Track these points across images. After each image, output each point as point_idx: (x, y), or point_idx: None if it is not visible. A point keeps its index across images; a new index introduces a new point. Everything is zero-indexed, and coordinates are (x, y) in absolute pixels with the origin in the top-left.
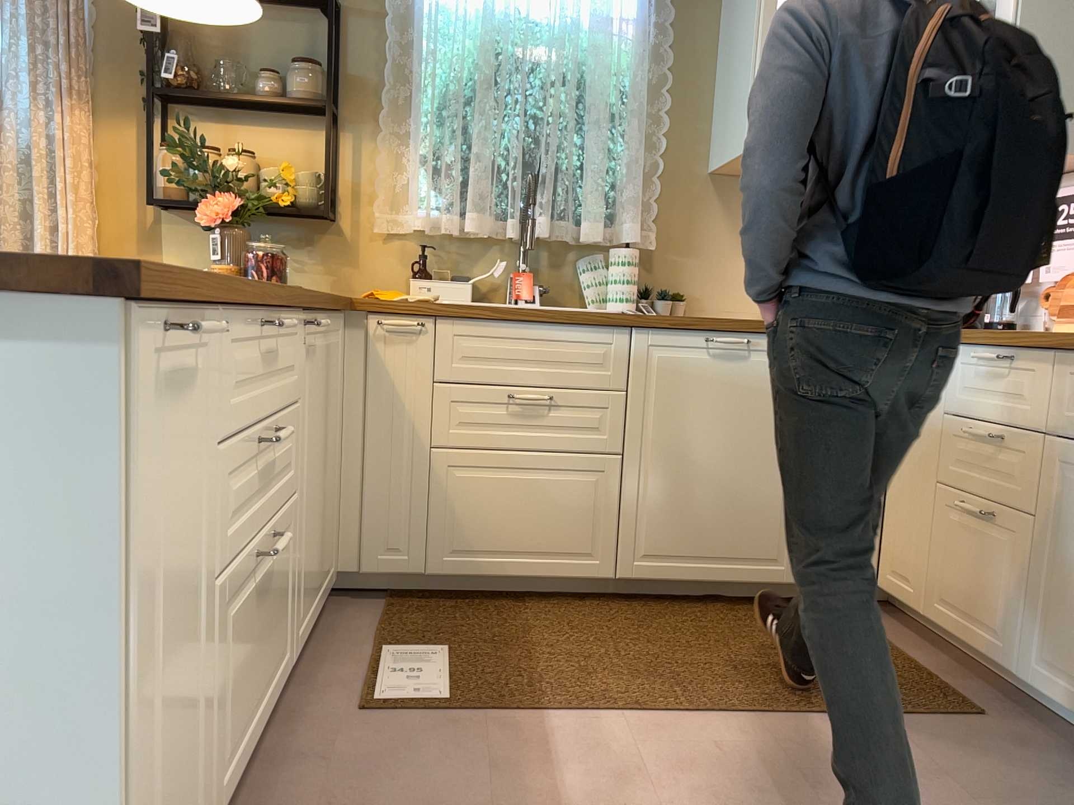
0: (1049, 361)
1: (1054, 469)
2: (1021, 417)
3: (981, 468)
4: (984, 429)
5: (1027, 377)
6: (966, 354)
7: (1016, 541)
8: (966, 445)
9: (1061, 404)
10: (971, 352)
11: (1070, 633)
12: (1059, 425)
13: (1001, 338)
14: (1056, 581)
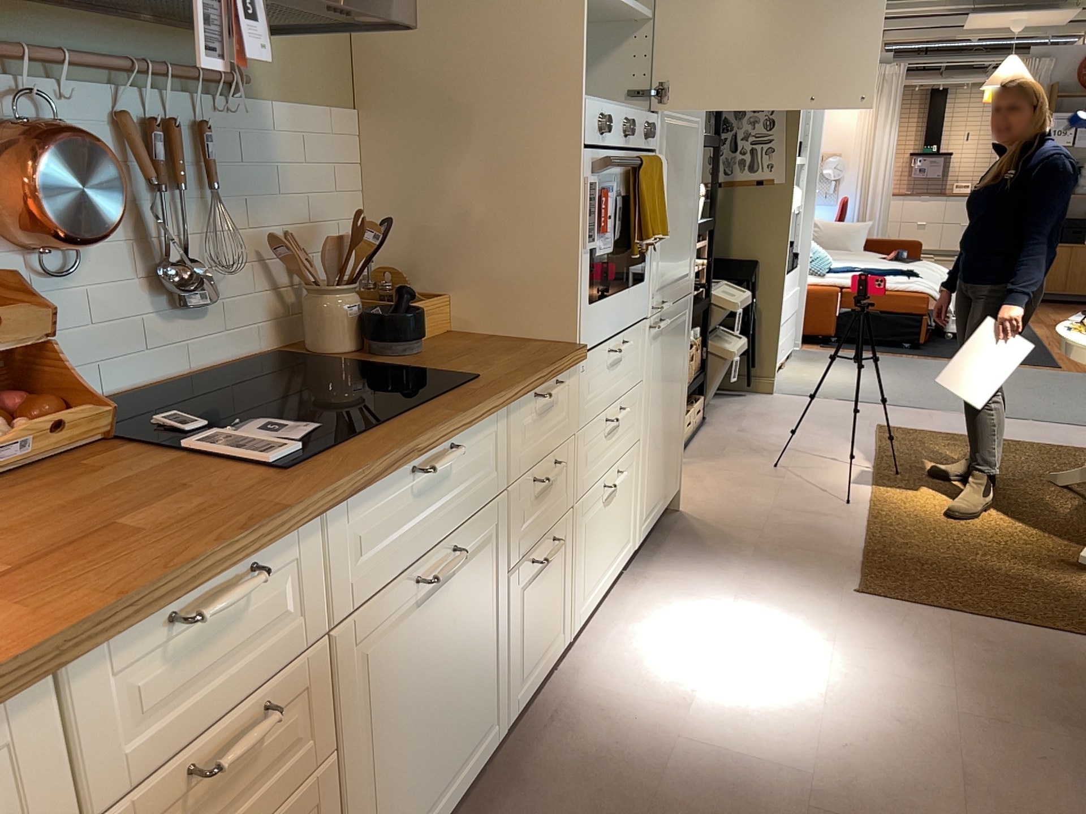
0: (316, 526)
1: (348, 660)
2: (287, 644)
3: (226, 804)
4: (219, 735)
5: (282, 577)
6: (124, 645)
7: (314, 813)
8: (173, 813)
9: (342, 572)
10: (143, 628)
11: (396, 800)
12: (344, 601)
13: (250, 541)
14: (374, 774)
